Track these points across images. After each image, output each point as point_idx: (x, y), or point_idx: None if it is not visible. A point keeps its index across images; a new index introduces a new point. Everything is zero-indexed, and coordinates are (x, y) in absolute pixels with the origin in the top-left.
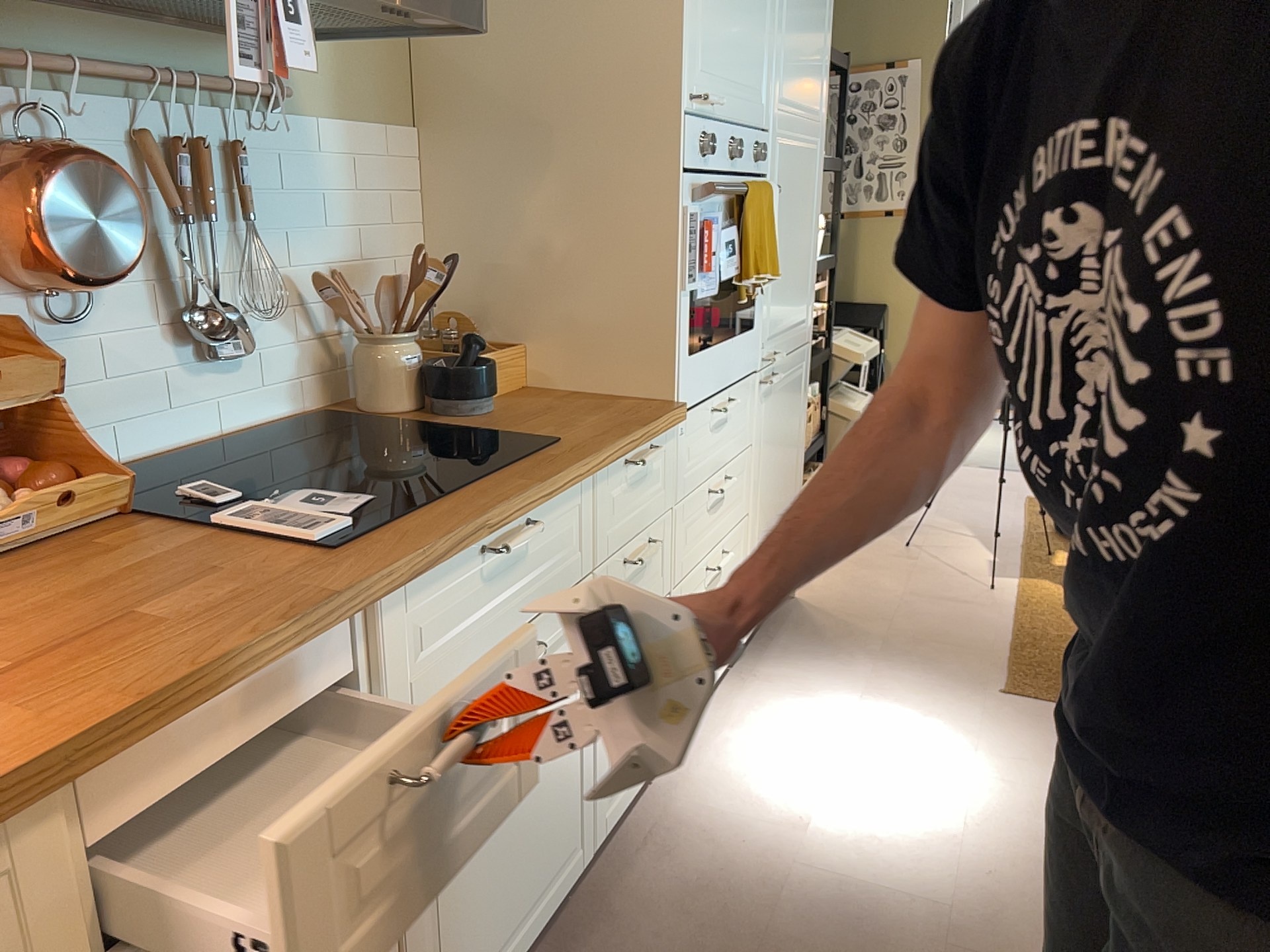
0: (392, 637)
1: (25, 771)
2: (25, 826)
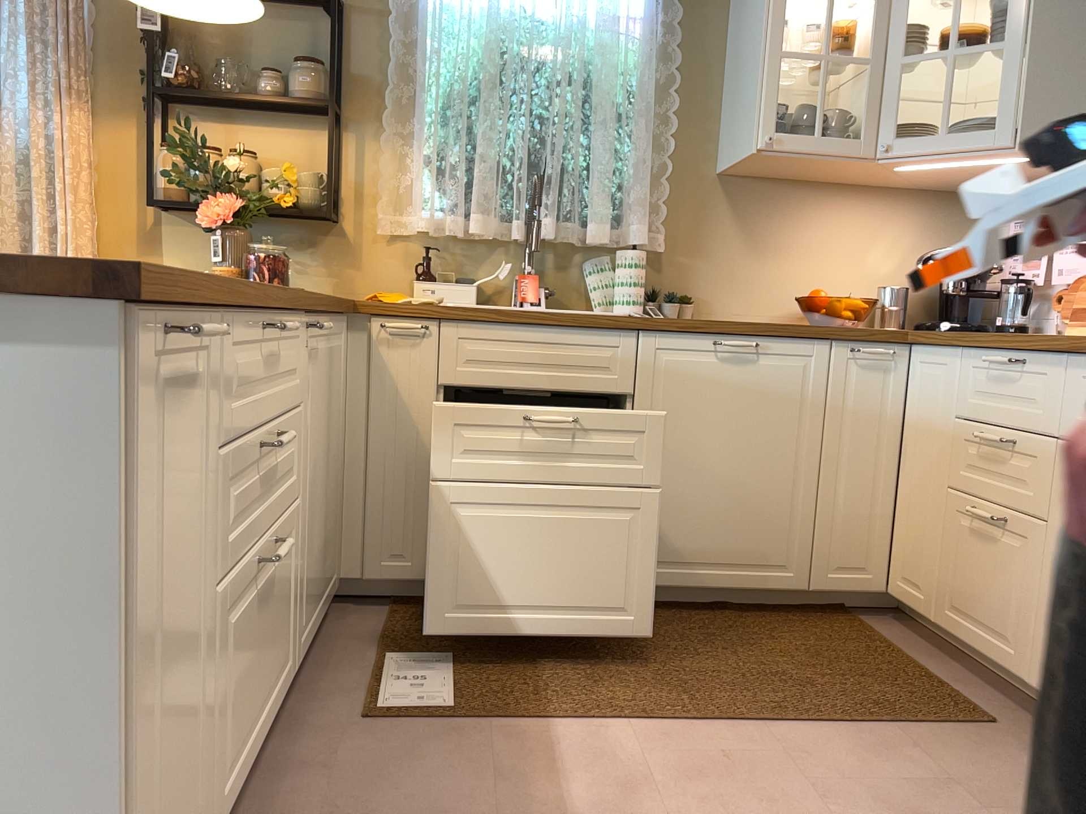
0: (1077, 386)
1: (954, 336)
2: (957, 355)
